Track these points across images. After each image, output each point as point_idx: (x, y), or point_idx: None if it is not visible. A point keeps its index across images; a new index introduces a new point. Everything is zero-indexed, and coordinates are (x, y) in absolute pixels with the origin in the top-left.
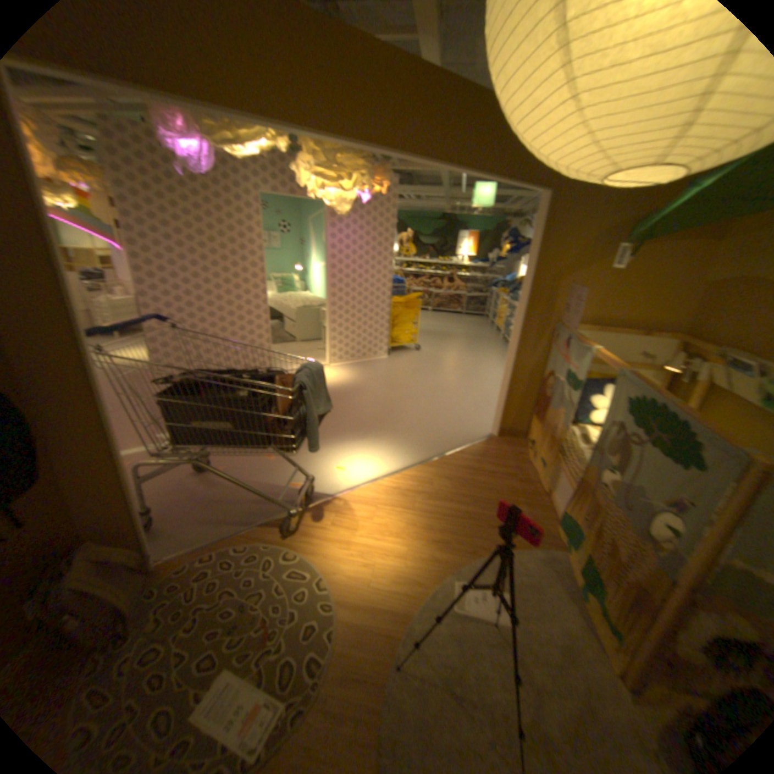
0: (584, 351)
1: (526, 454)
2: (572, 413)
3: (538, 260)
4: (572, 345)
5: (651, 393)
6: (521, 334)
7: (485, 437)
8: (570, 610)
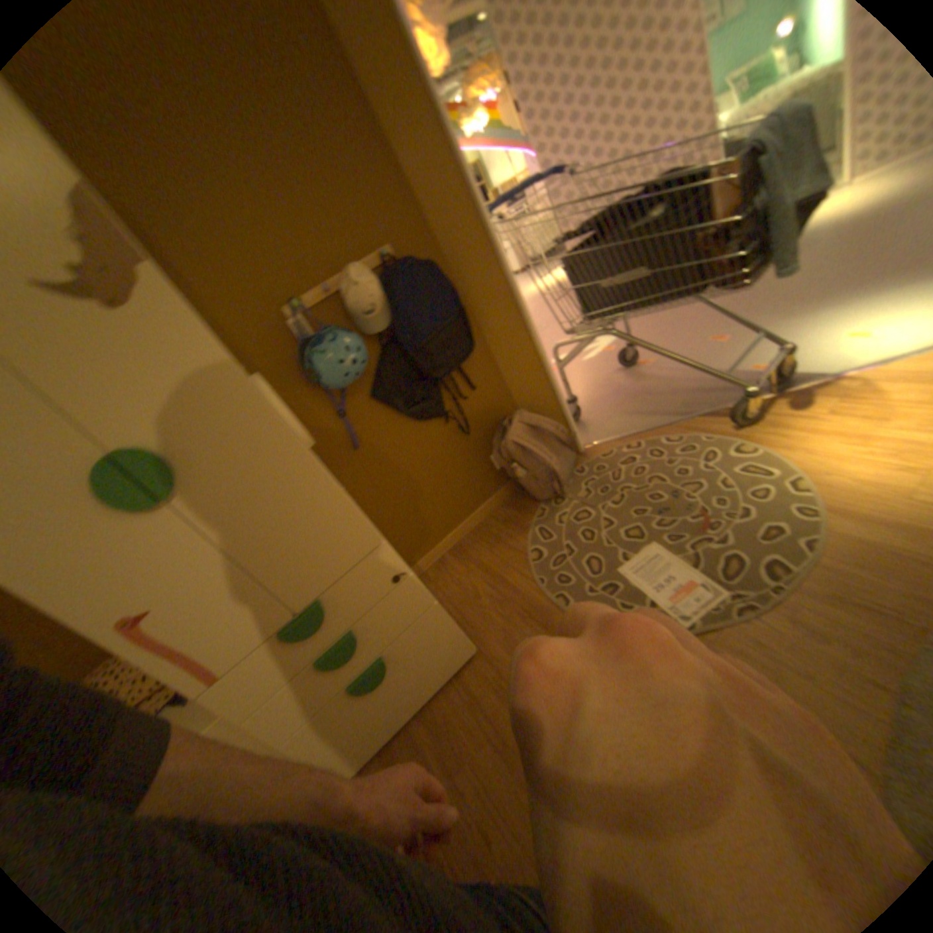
0: None
1: None
2: None
3: None
4: None
5: None
6: None
7: None
8: None
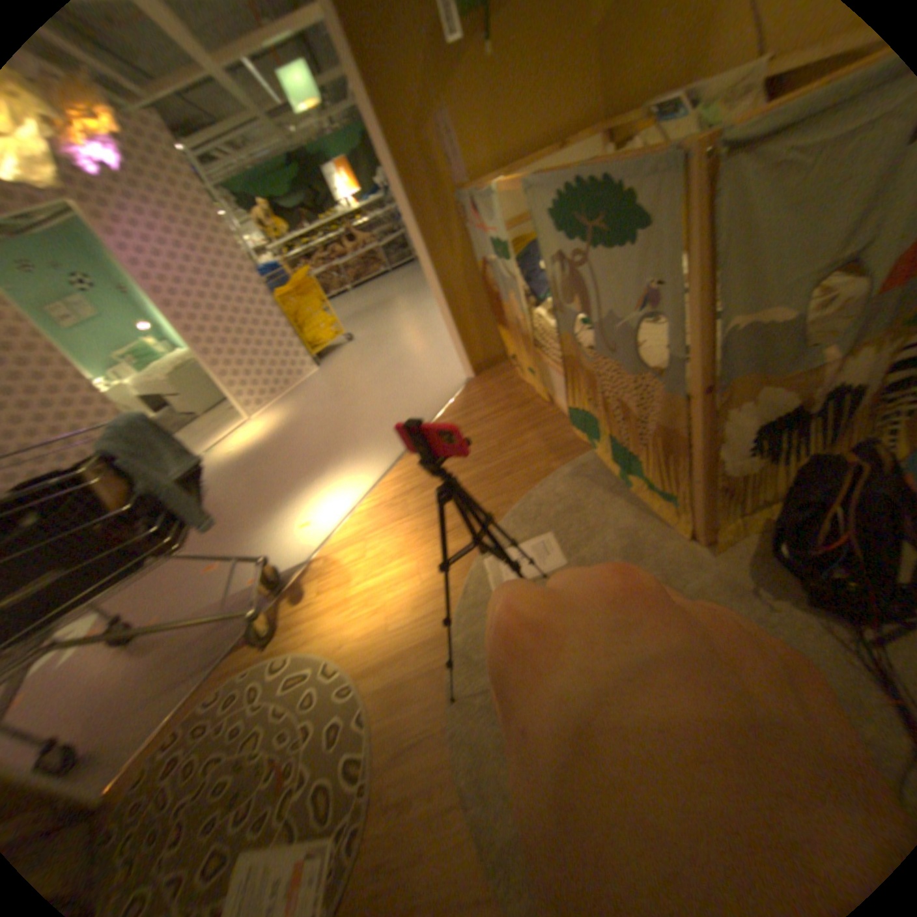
0: (489, 192)
1: (516, 371)
2: (522, 284)
3: (377, 107)
4: (478, 197)
5: (561, 171)
6: (423, 227)
7: (465, 383)
8: (619, 501)
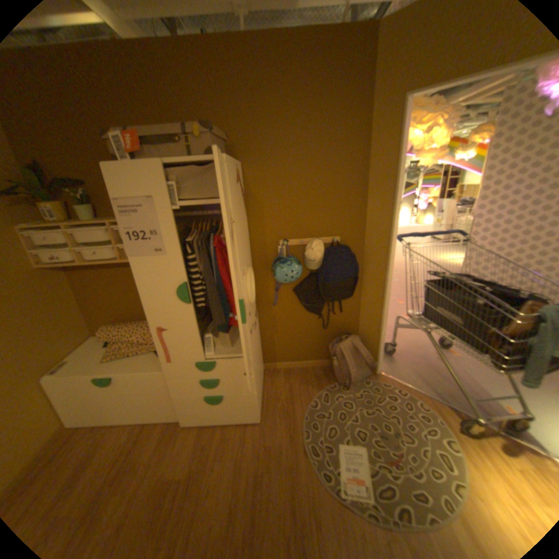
0: None
1: None
2: None
3: None
4: None
5: None
6: None
7: None
8: None
